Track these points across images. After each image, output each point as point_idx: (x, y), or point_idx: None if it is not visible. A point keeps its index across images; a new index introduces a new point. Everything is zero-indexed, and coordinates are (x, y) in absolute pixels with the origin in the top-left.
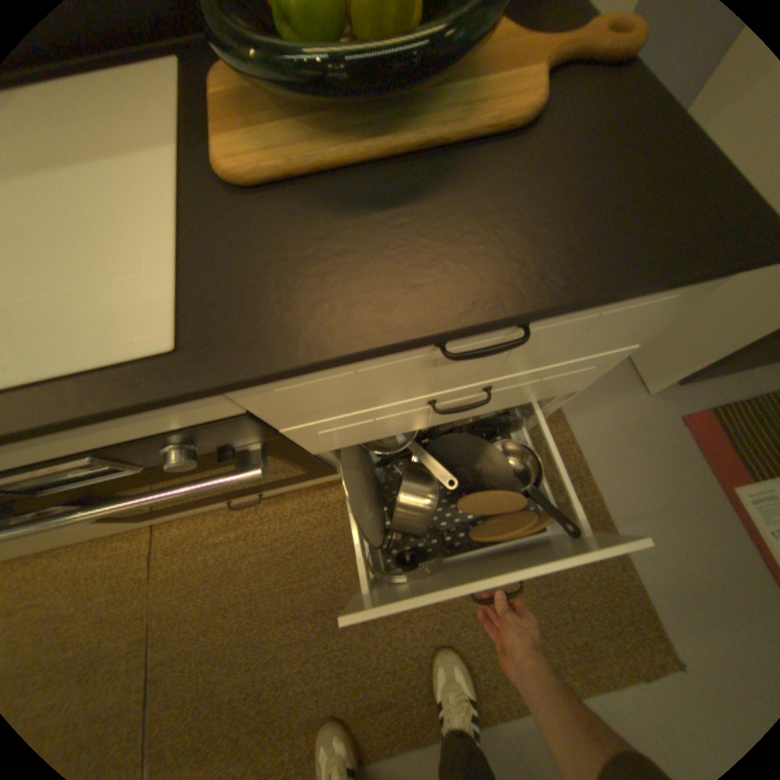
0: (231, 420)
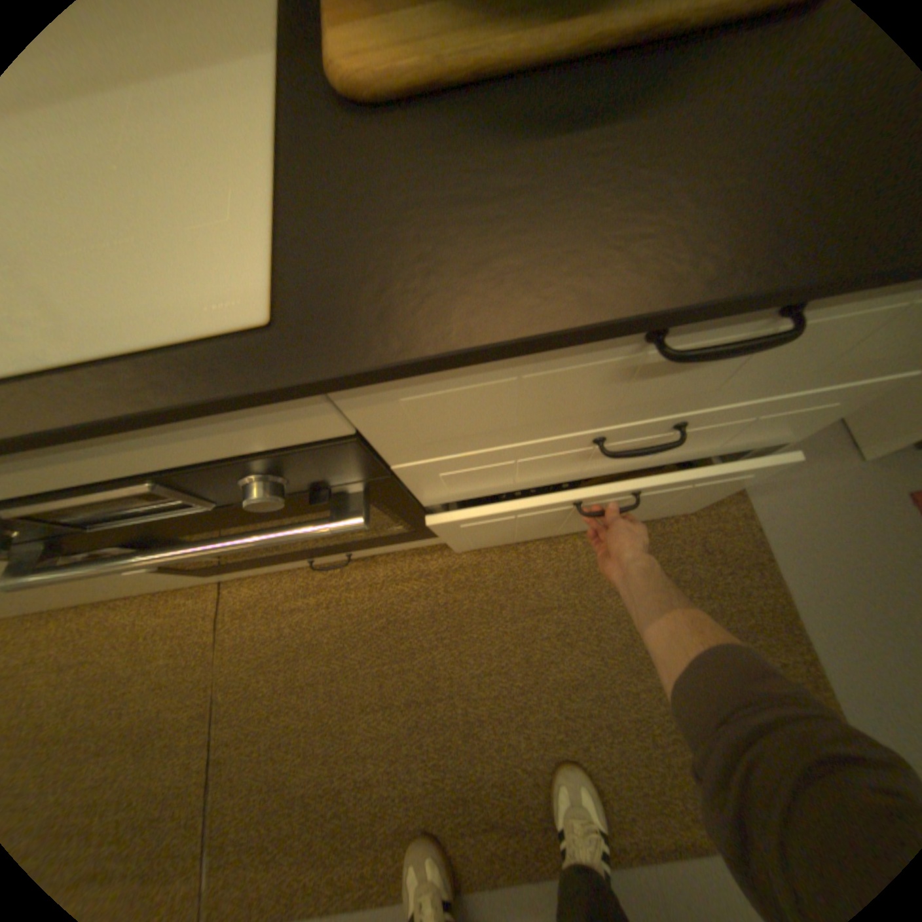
0: (334, 444)
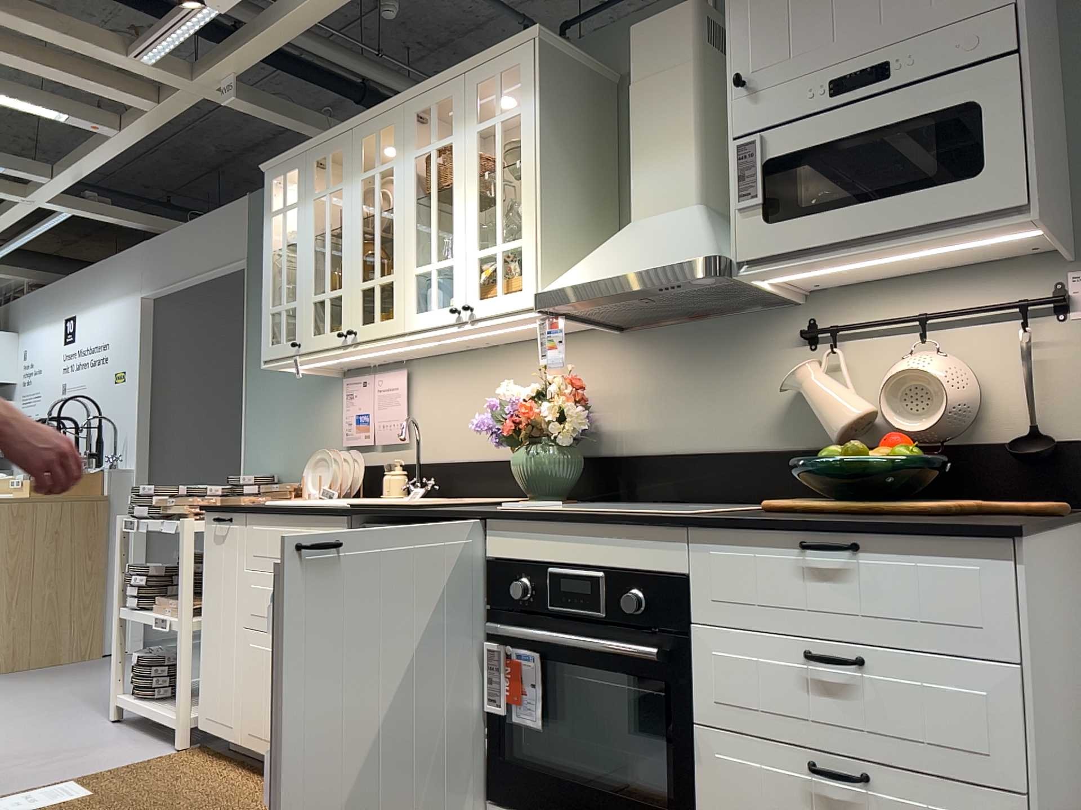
0: (677, 584)
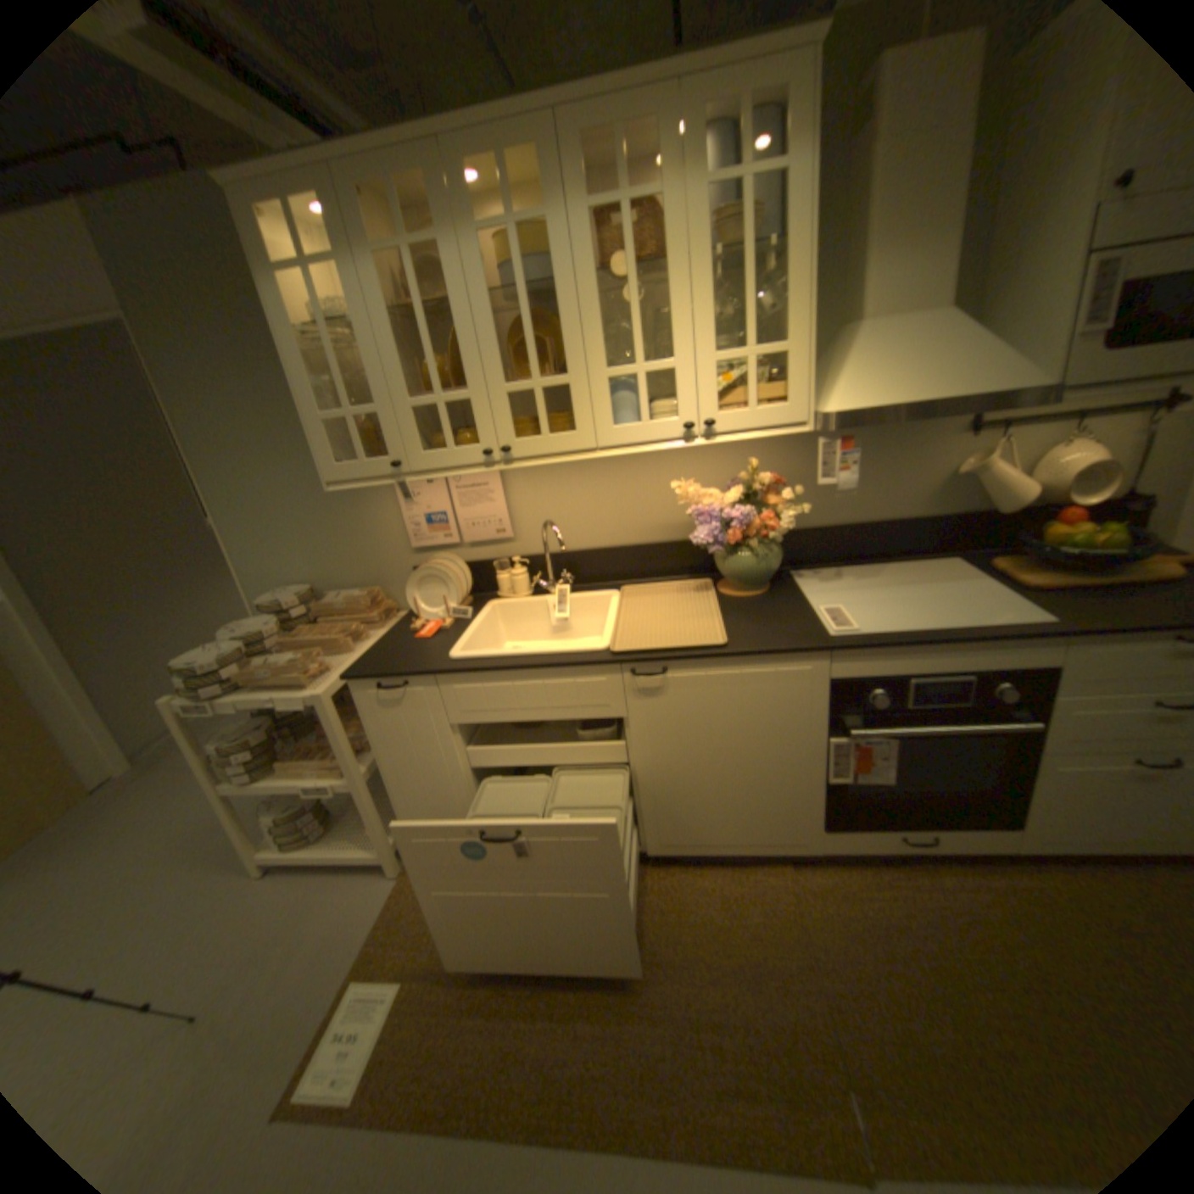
0: (1049, 676)
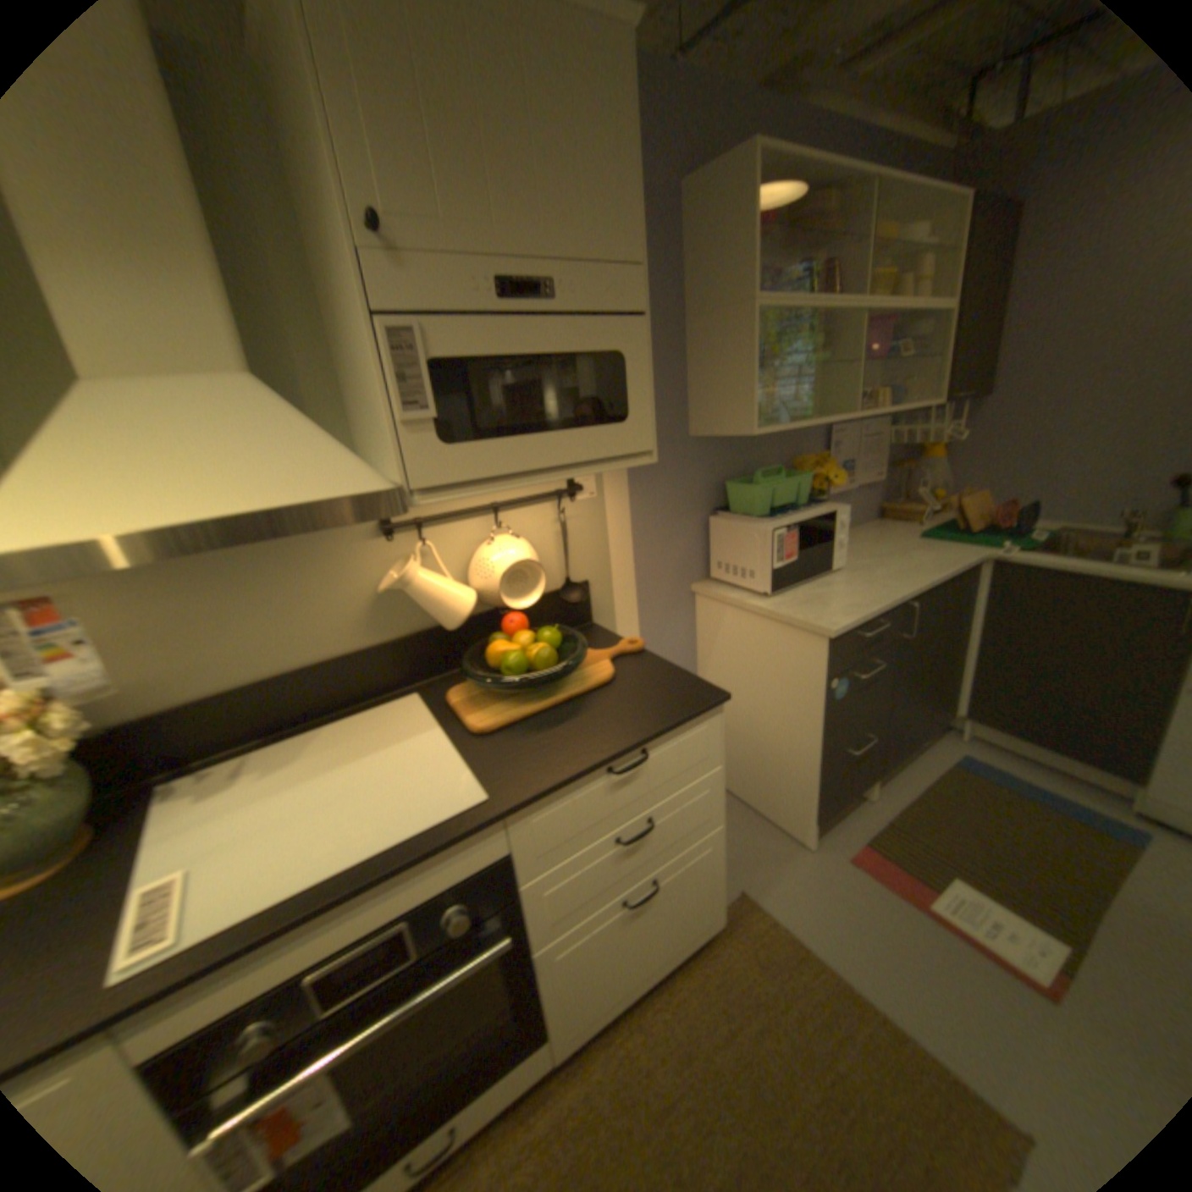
0: (495, 869)
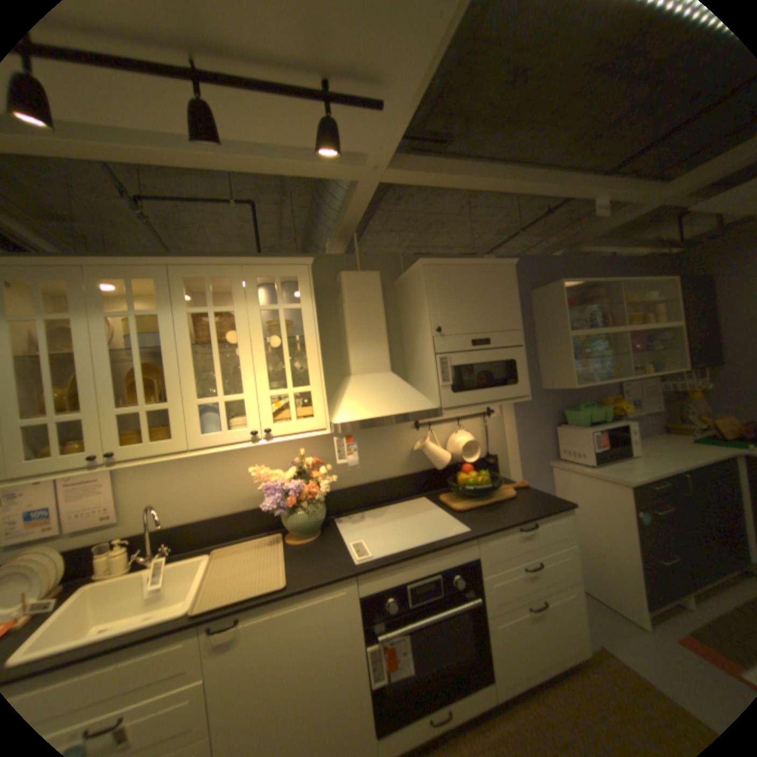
0: (474, 564)
